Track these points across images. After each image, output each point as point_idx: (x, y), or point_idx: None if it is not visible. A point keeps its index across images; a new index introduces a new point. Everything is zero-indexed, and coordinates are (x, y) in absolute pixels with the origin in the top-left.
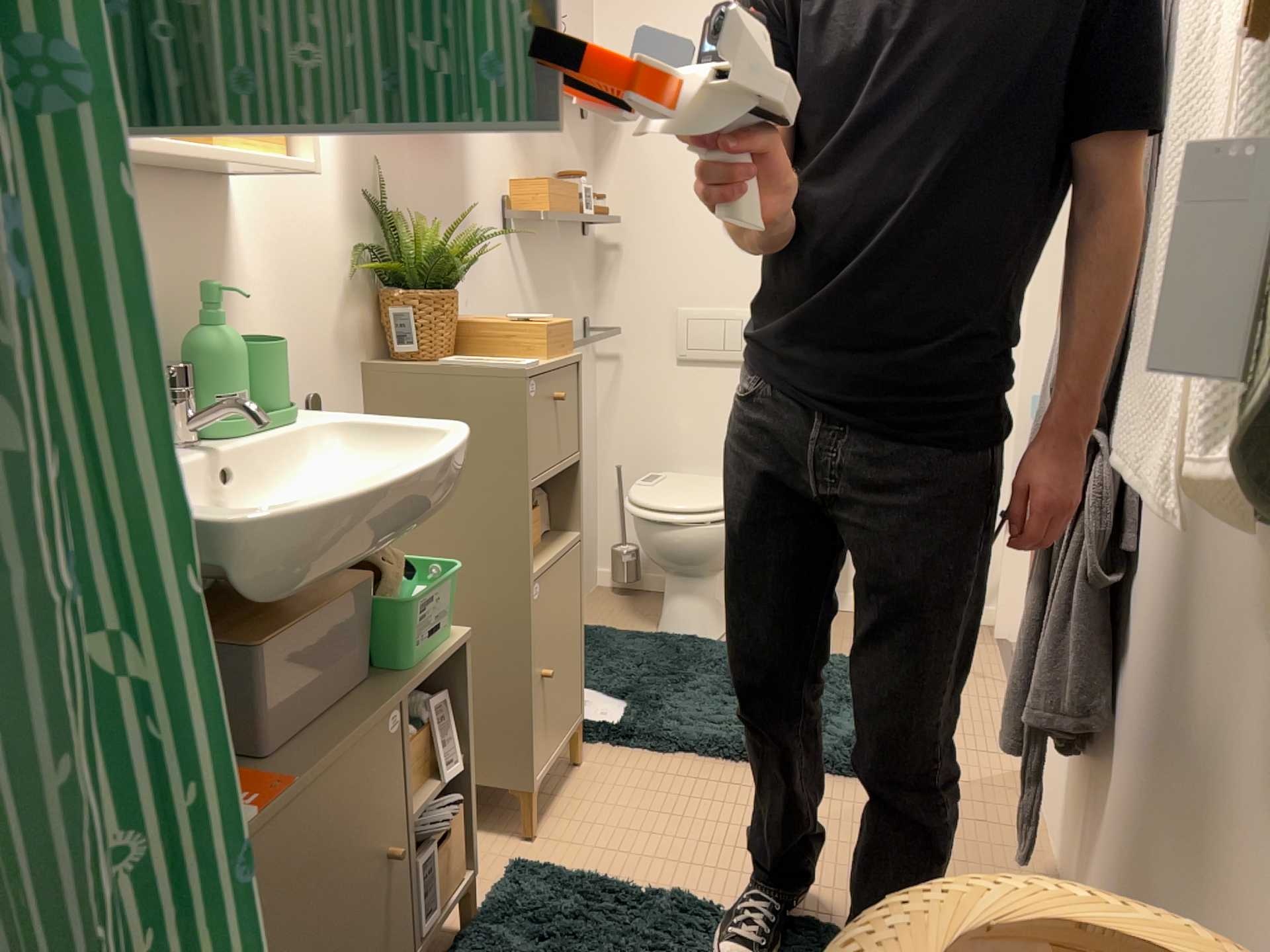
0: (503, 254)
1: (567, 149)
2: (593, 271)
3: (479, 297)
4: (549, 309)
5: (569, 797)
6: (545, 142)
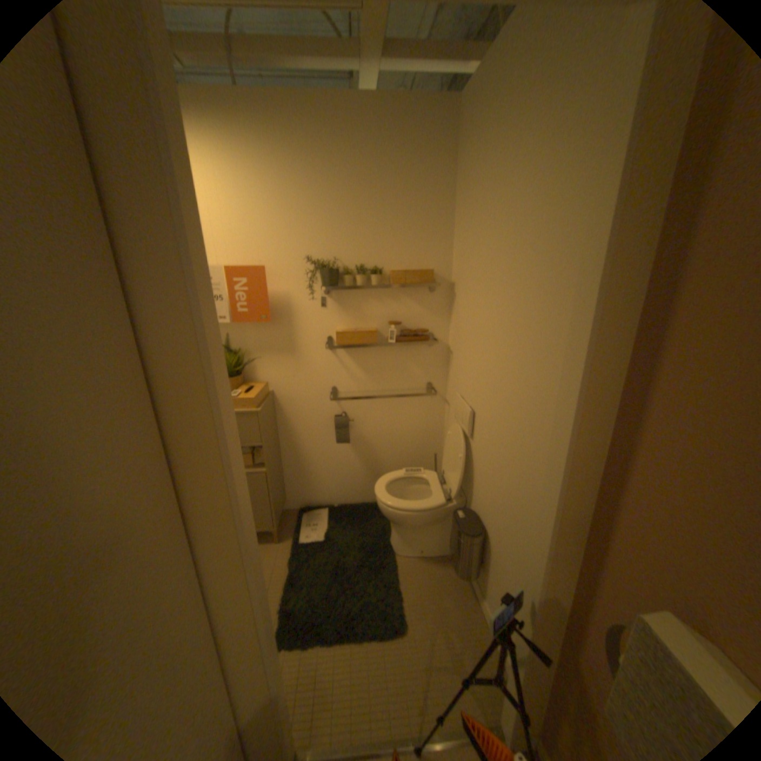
0: (325, 357)
1: (404, 306)
2: (440, 360)
3: (301, 373)
4: (377, 377)
5: None
6: (375, 306)
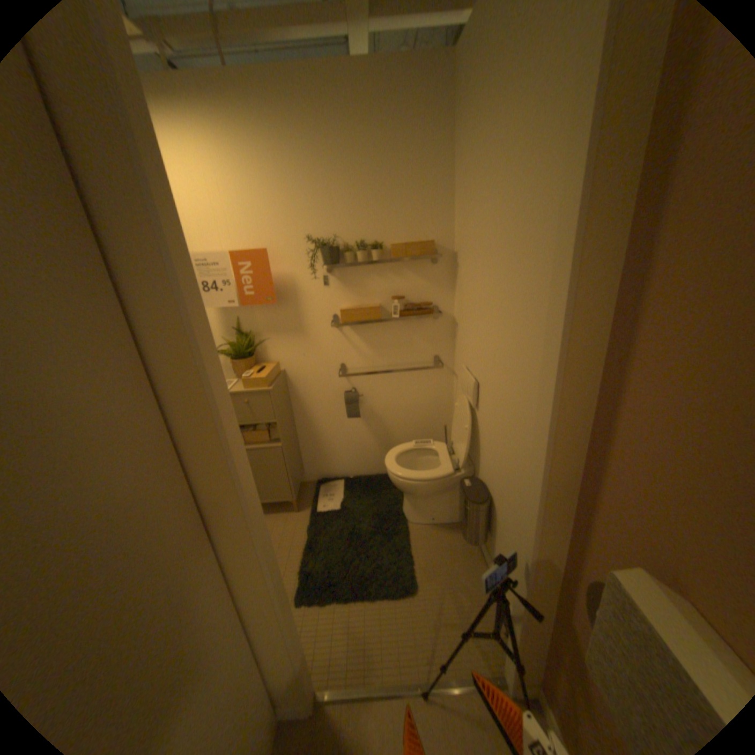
0: (332, 335)
1: (407, 279)
2: (446, 332)
3: (310, 352)
4: (384, 353)
5: (274, 517)
6: (378, 282)
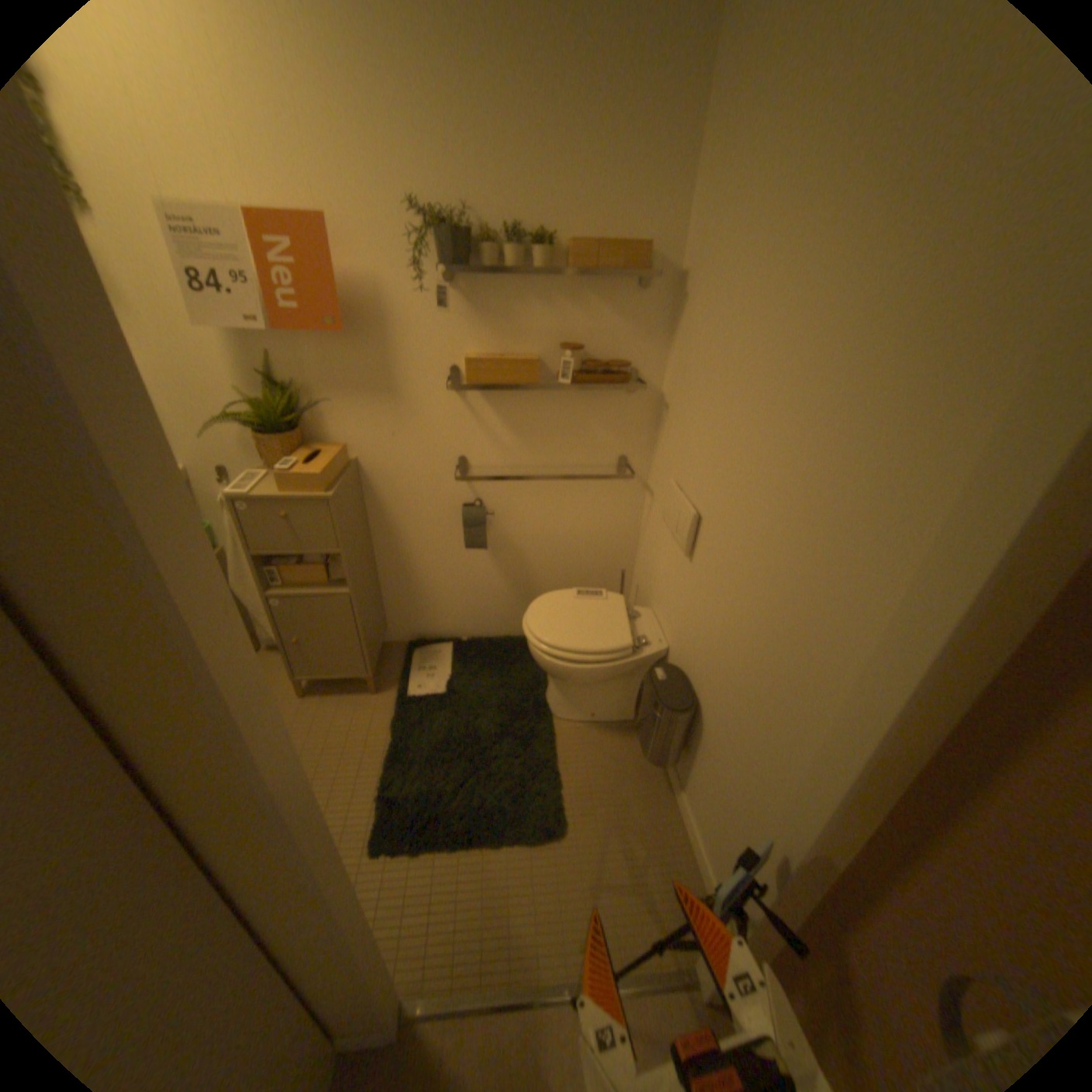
0: (446, 403)
1: (591, 314)
2: (646, 418)
3: (406, 431)
4: (535, 443)
5: (336, 701)
6: (538, 312)
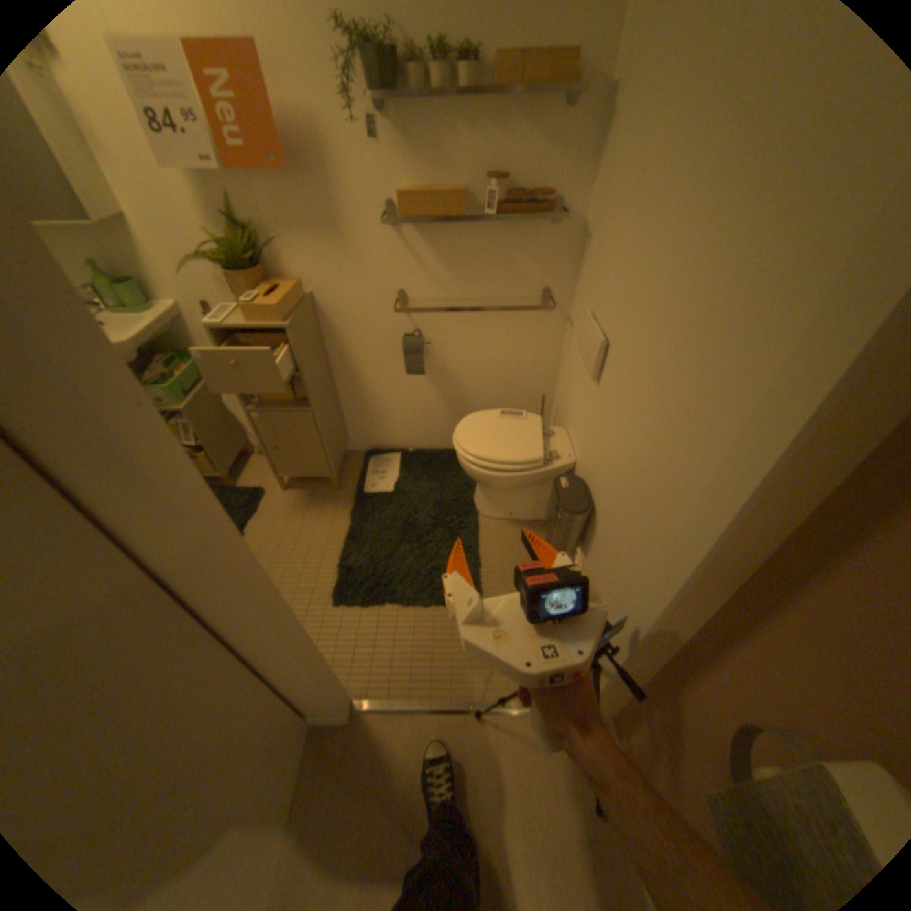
0: (383, 238)
1: (518, 137)
2: (570, 248)
3: (350, 265)
4: (466, 276)
5: (310, 494)
6: (465, 138)
